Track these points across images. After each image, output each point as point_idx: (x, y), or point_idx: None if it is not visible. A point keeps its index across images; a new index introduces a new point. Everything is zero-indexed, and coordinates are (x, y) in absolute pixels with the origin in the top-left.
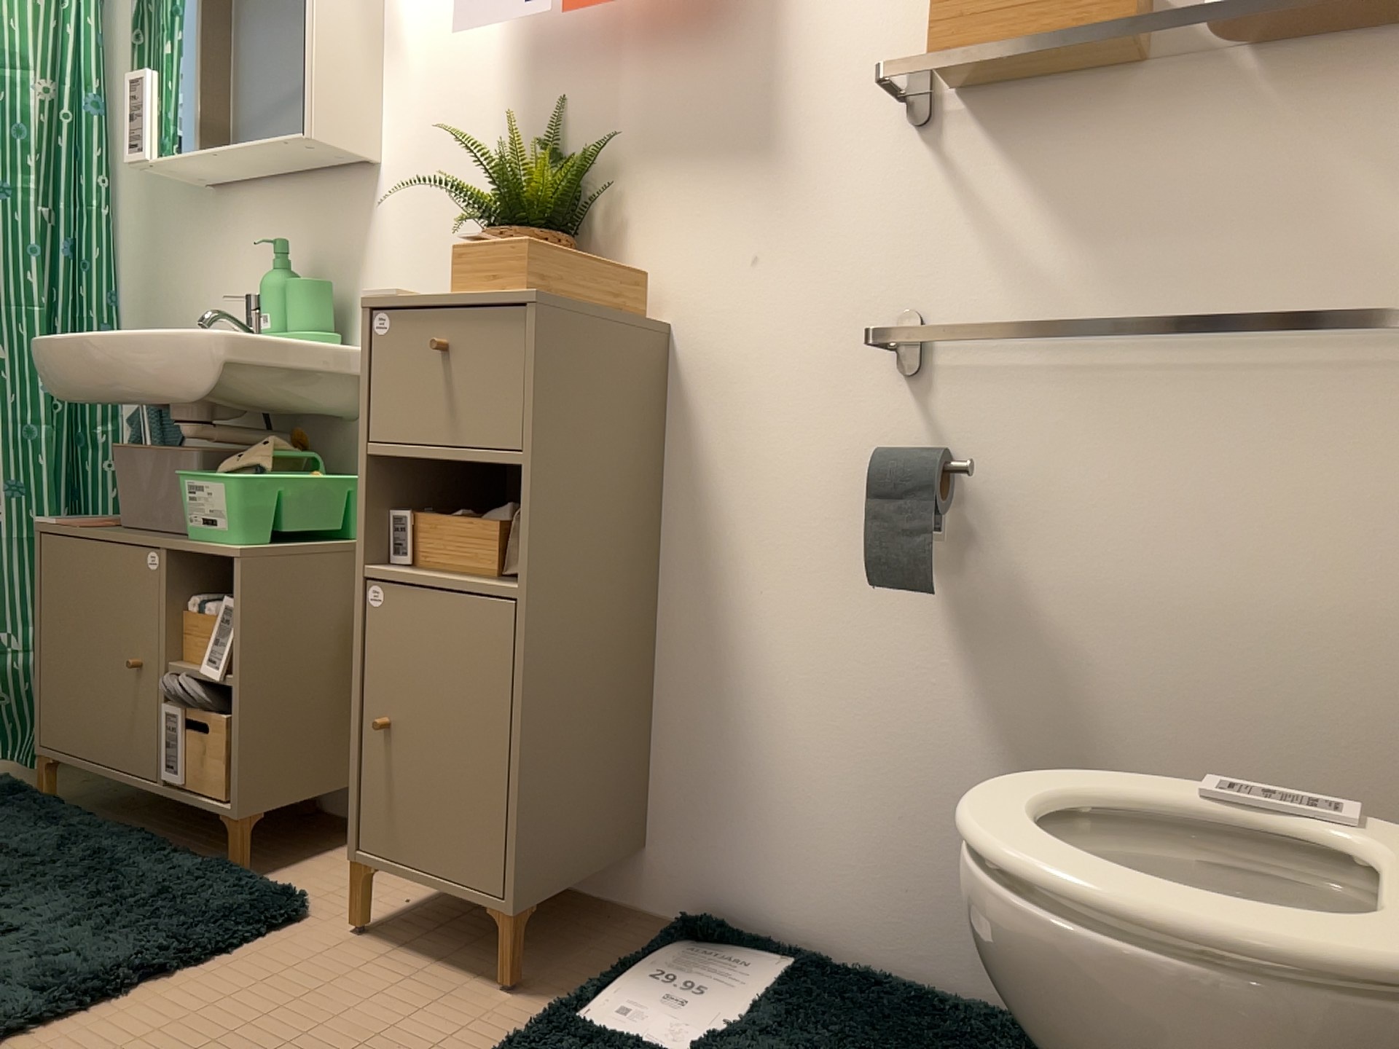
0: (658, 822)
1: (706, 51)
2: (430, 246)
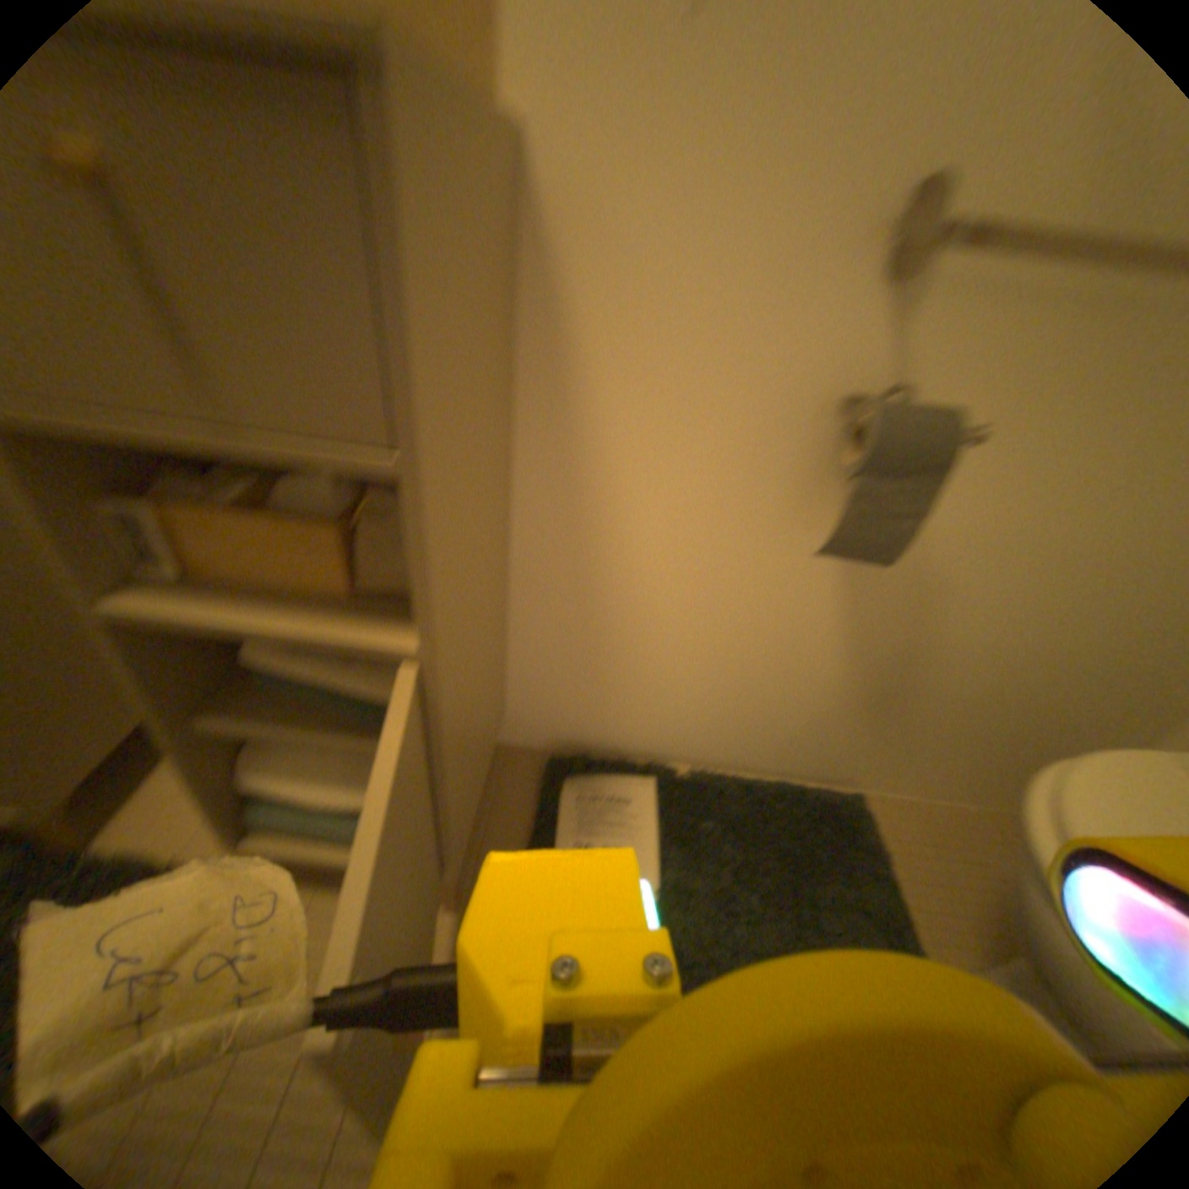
0: (520, 698)
1: None
2: None
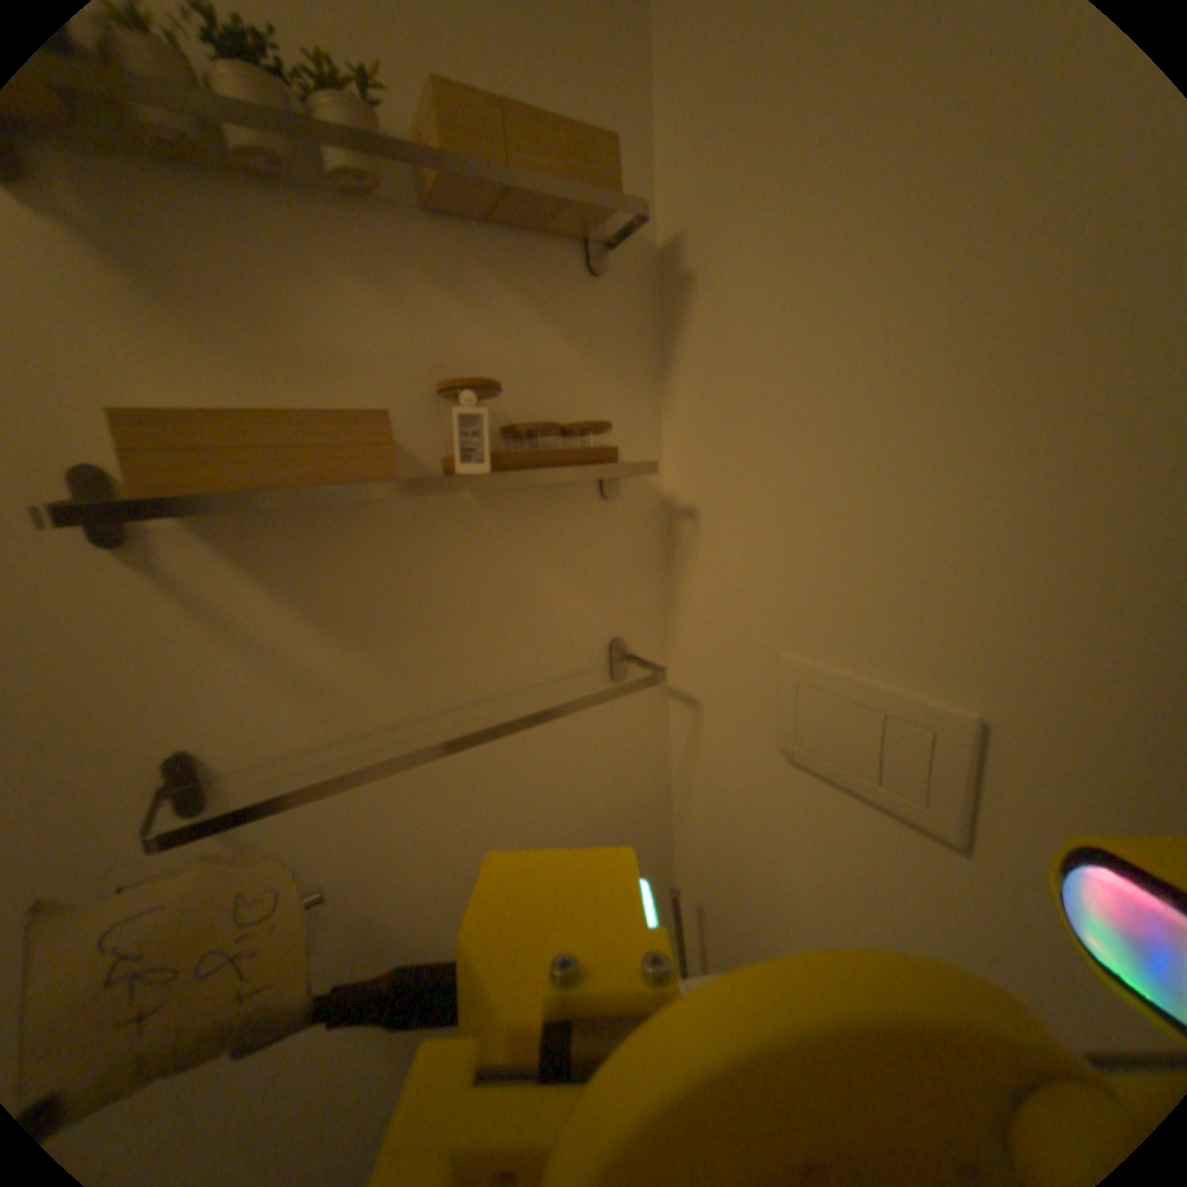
0: None
1: None
2: None
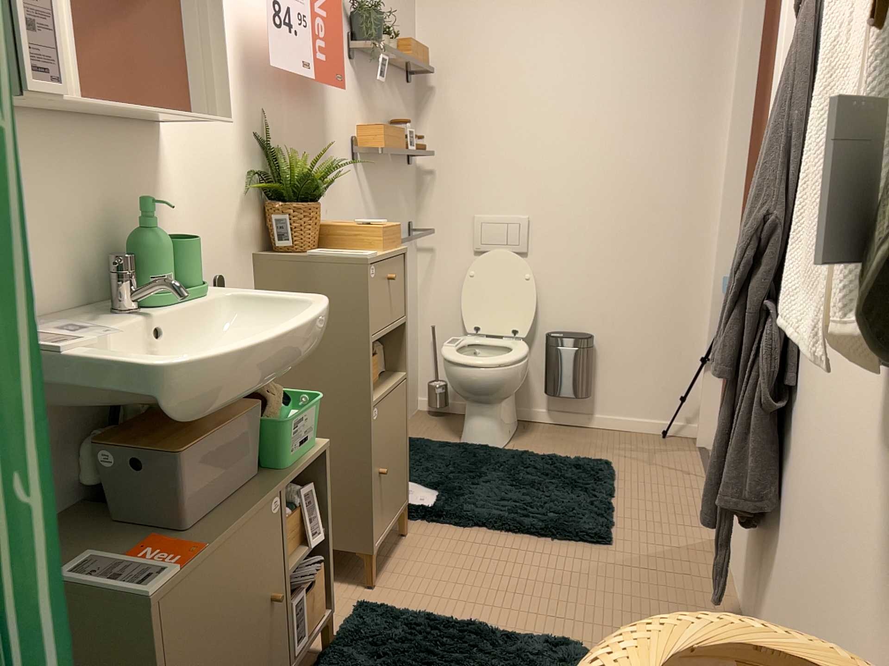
0: None
1: (309, 105)
2: (203, 196)
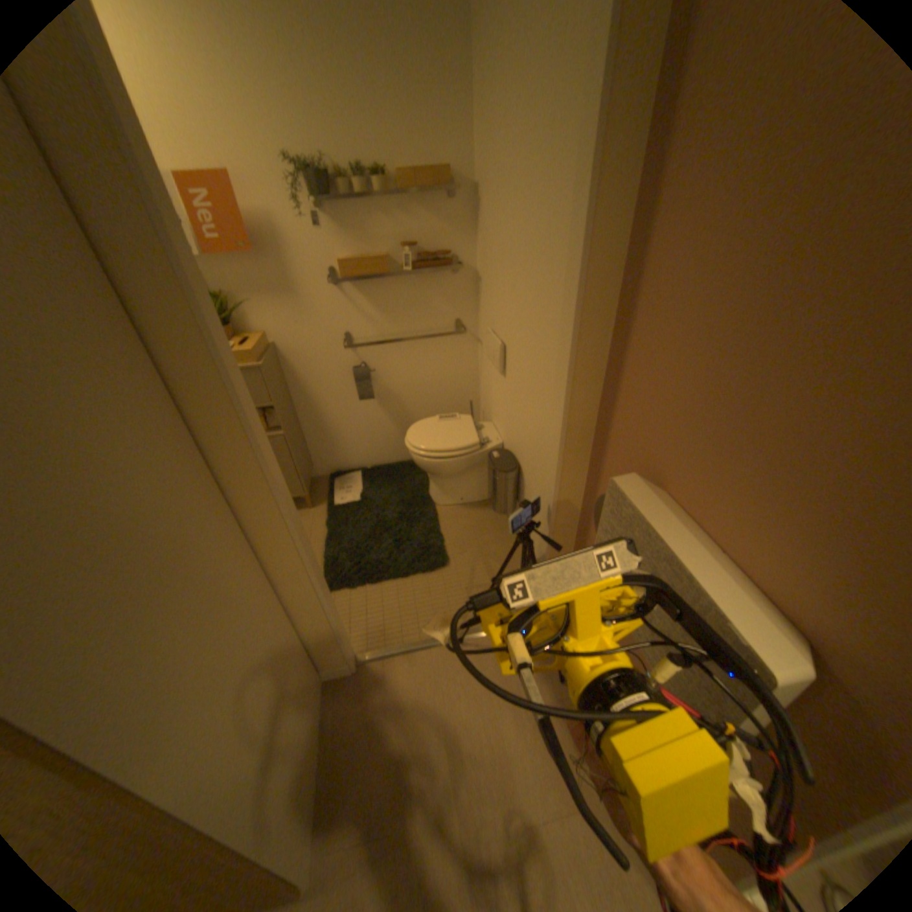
0: (315, 461)
1: (256, 256)
2: None
